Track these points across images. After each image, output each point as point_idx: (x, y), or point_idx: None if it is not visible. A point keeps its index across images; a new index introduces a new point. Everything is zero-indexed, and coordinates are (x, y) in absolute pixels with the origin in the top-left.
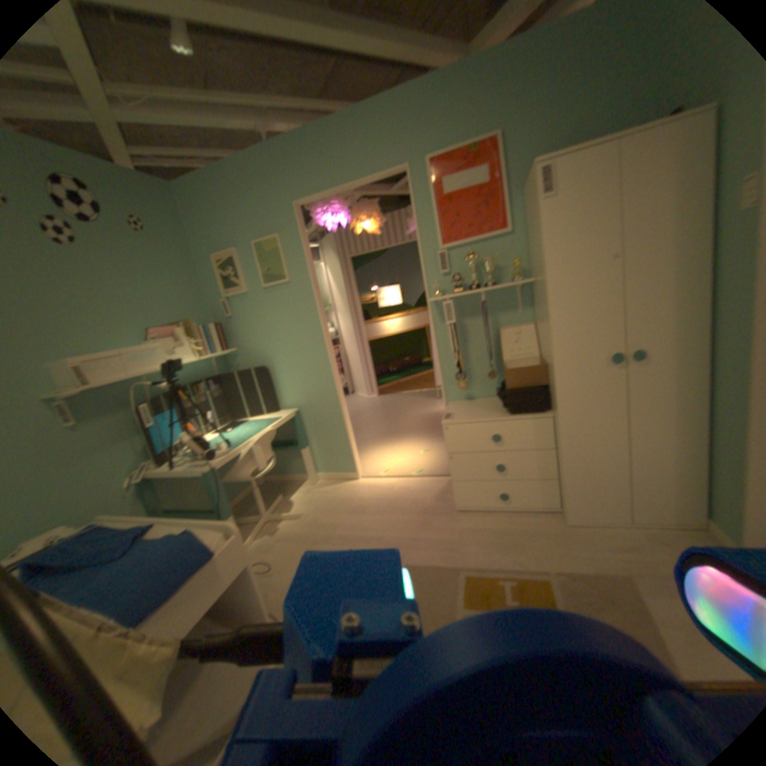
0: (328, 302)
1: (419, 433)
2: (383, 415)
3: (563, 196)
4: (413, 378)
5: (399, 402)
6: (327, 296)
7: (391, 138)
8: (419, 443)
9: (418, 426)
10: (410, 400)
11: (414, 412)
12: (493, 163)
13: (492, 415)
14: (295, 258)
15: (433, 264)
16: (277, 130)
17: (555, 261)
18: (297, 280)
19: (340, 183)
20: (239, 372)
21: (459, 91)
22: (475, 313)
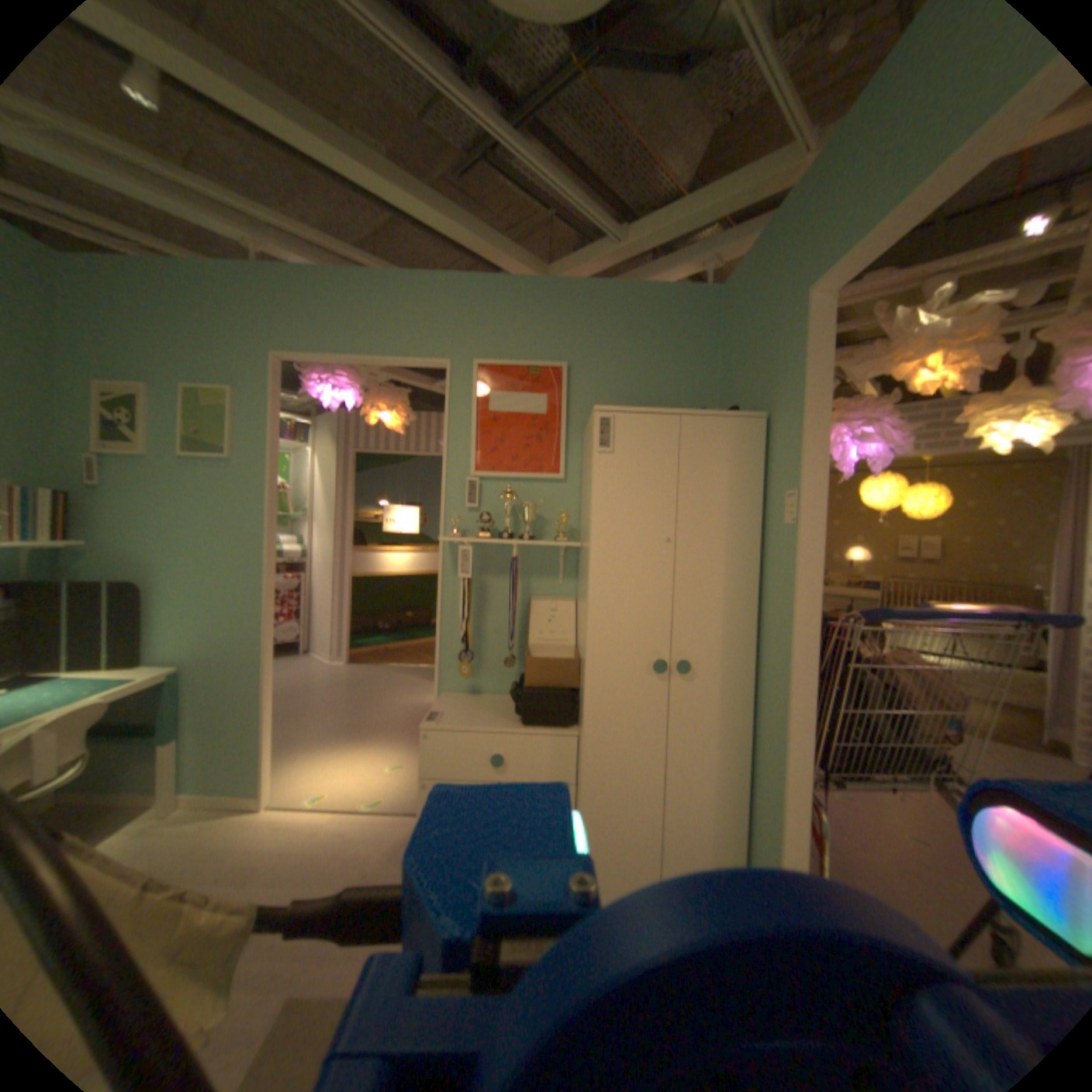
0: (306, 506)
1: (396, 737)
2: (347, 698)
3: (621, 456)
4: (414, 646)
5: (381, 680)
6: (307, 498)
7: (437, 325)
8: (392, 755)
9: (399, 725)
10: (399, 680)
11: (398, 700)
12: (555, 396)
13: (500, 723)
14: (253, 429)
15: (461, 493)
16: (280, 258)
17: (604, 528)
18: (247, 462)
19: (353, 353)
20: (79, 586)
21: (529, 306)
22: (505, 571)
